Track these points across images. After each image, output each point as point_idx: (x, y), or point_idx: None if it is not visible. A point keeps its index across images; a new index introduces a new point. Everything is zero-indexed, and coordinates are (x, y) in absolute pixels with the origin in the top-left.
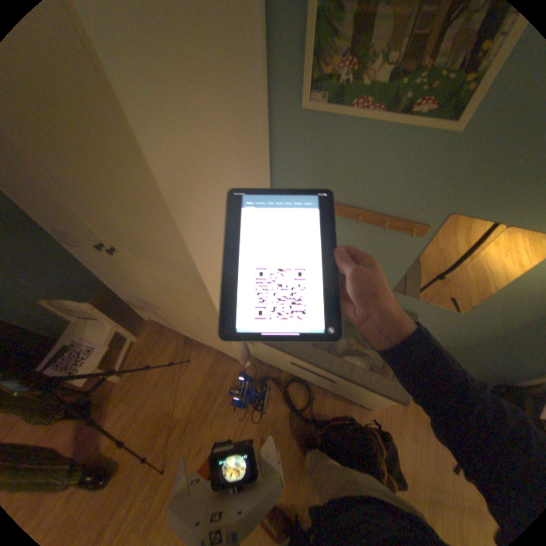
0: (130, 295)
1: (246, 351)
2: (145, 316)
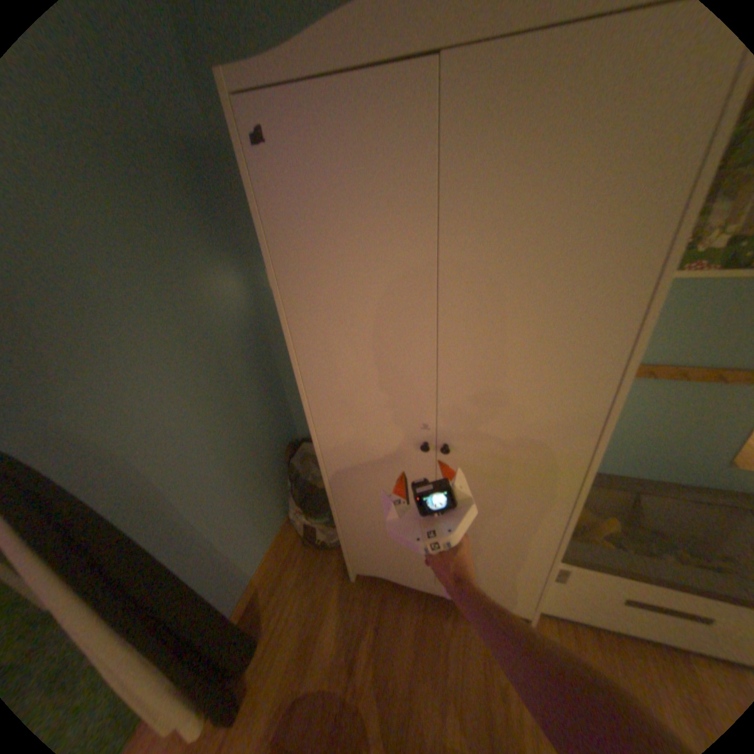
0: (372, 532)
1: (538, 603)
2: (354, 573)
